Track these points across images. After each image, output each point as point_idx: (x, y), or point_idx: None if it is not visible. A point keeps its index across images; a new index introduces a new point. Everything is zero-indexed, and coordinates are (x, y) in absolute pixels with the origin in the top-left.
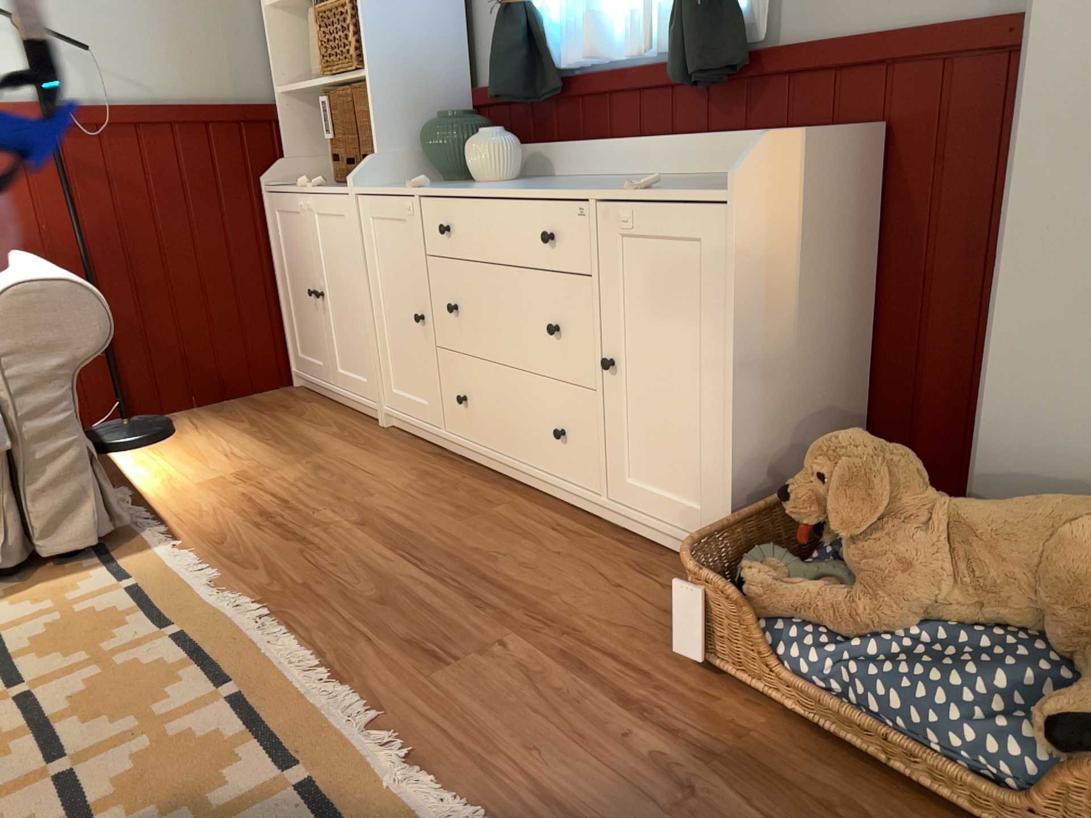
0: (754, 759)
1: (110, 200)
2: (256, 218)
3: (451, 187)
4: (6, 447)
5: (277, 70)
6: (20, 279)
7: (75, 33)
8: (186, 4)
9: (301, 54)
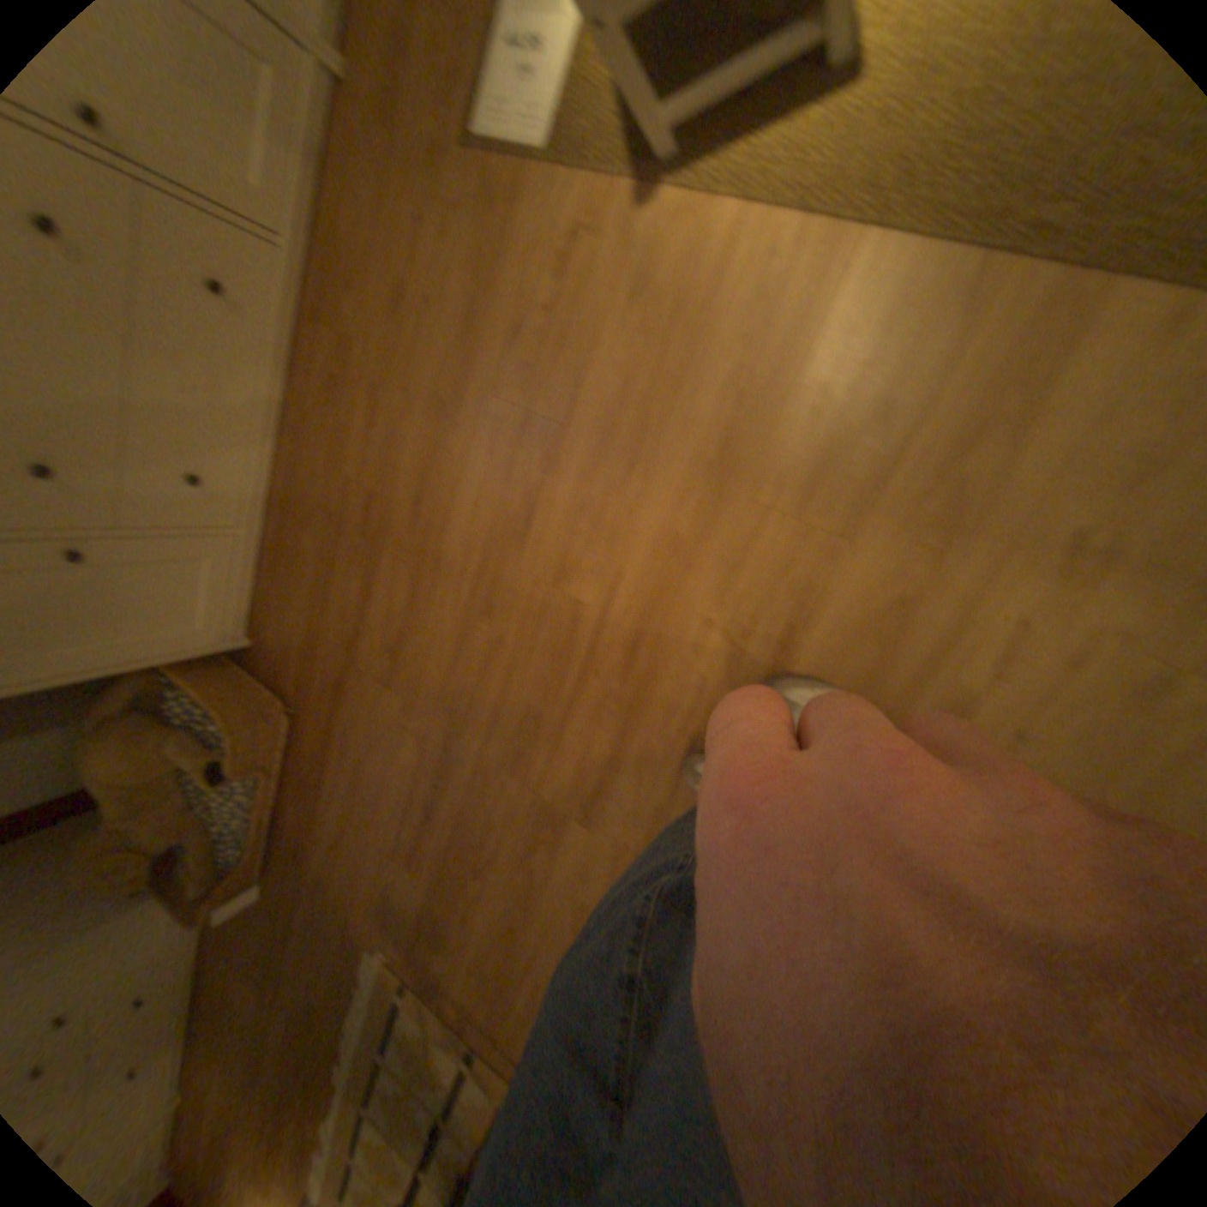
0: (287, 855)
1: None
2: None
3: None
4: None
5: None
6: None
7: None
8: None
9: None
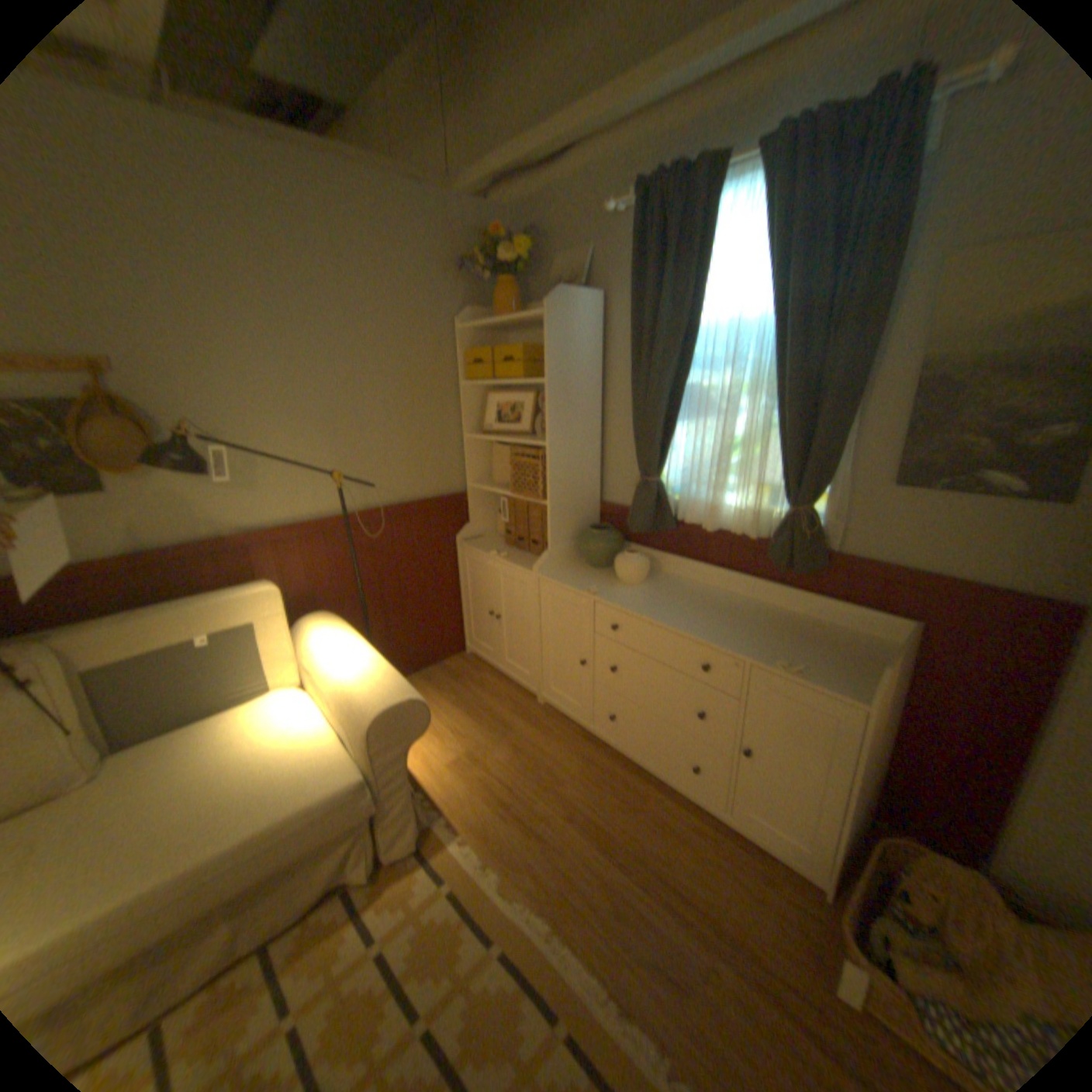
0: None
1: (371, 561)
2: (451, 557)
3: (616, 598)
4: (371, 813)
5: (469, 470)
6: (377, 699)
7: (356, 464)
8: (420, 437)
9: (483, 460)
